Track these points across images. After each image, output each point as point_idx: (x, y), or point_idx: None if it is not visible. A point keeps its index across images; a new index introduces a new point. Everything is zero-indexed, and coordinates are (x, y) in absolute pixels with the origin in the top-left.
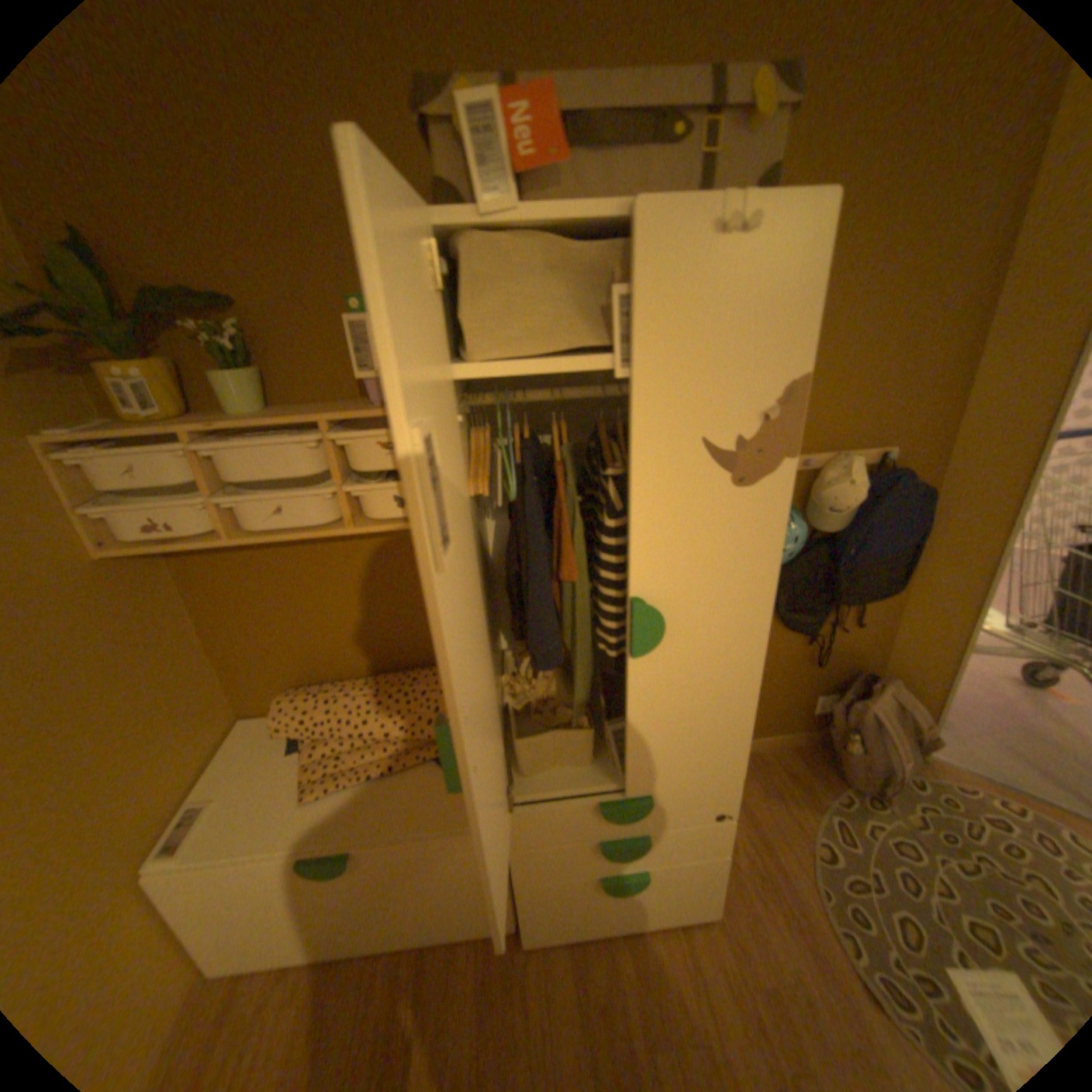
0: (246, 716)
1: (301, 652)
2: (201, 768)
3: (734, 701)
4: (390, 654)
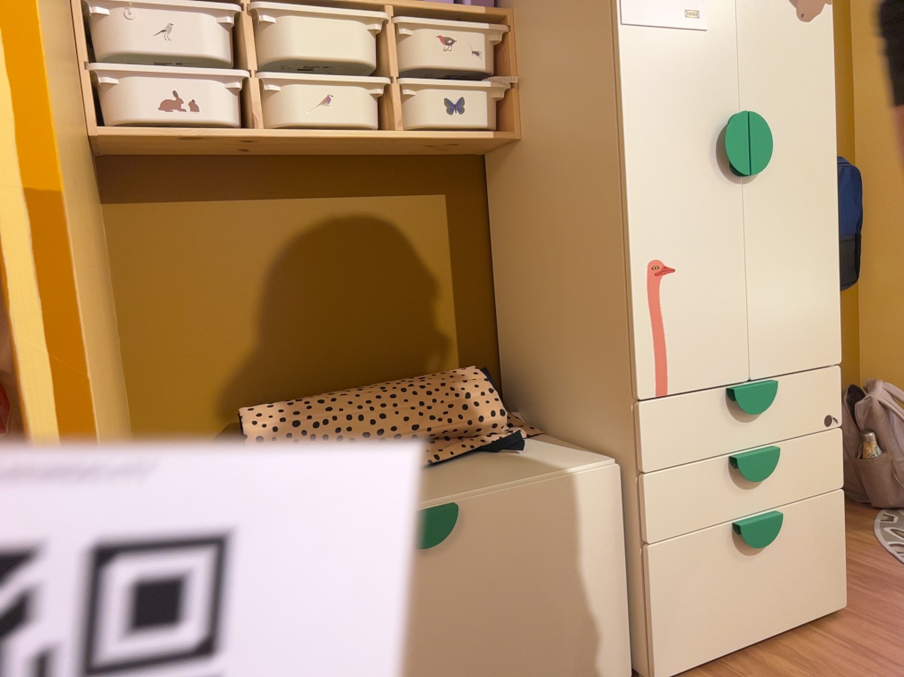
0: None
1: (261, 359)
2: None
3: (824, 250)
4: (375, 364)
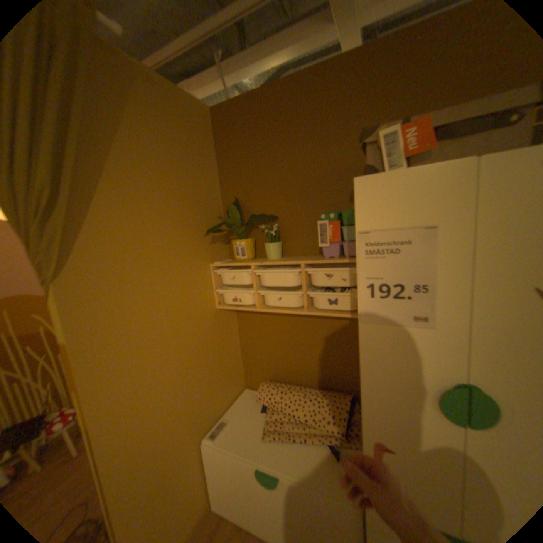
0: (249, 387)
1: (275, 364)
2: (229, 404)
3: None
4: (314, 378)
